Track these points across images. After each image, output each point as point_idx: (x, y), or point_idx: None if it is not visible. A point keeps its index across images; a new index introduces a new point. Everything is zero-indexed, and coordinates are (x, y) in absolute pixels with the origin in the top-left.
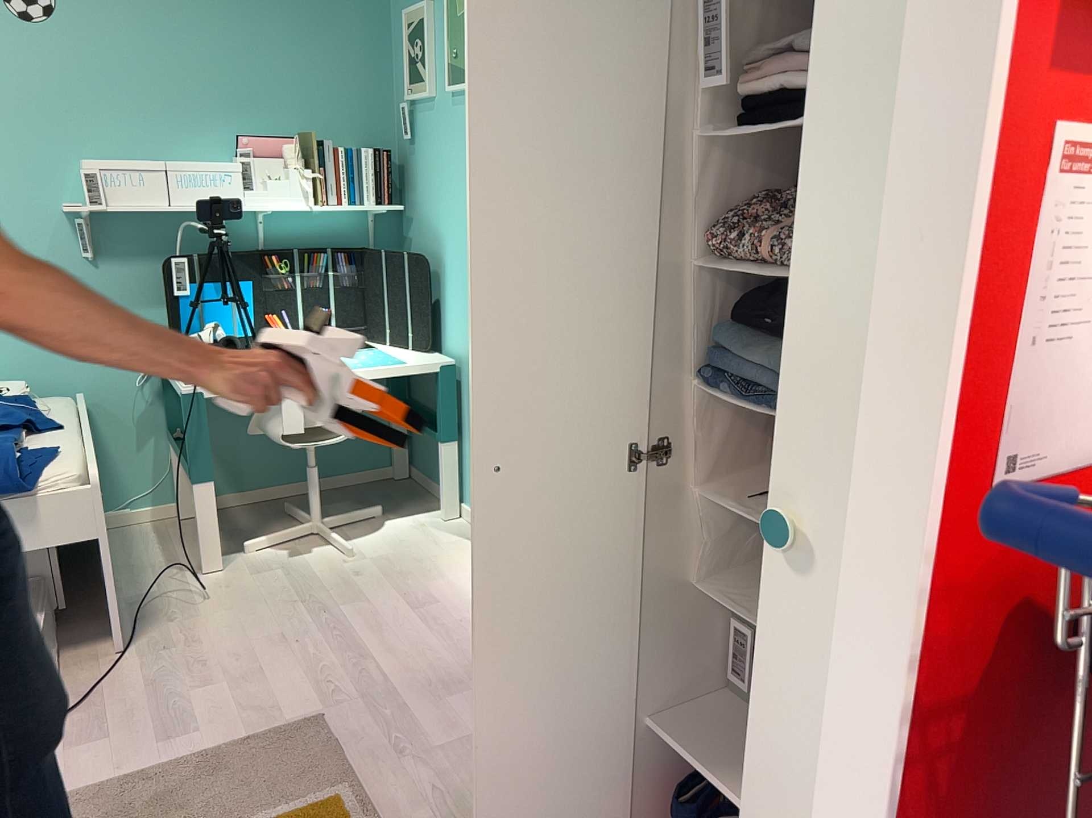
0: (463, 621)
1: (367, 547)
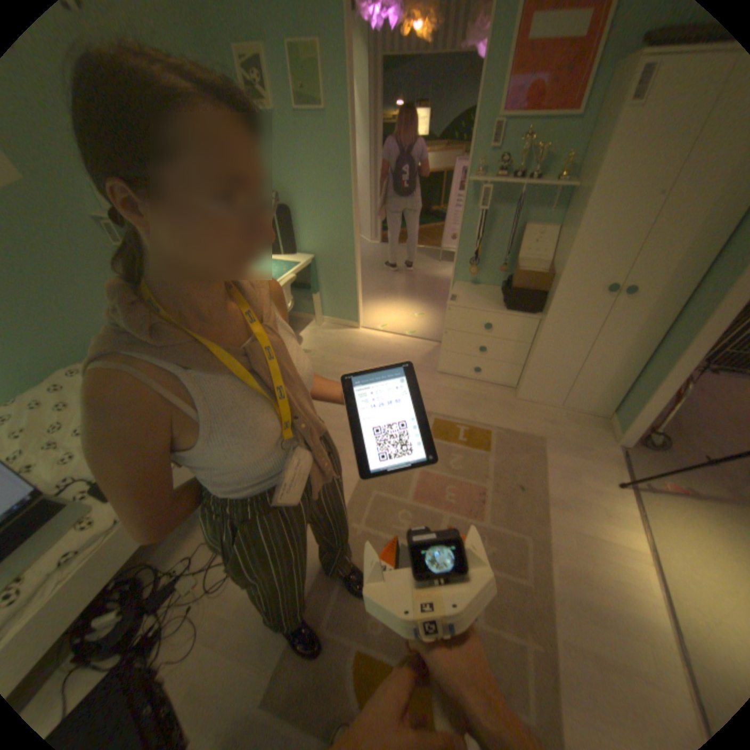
0: (382, 356)
1: (310, 347)
